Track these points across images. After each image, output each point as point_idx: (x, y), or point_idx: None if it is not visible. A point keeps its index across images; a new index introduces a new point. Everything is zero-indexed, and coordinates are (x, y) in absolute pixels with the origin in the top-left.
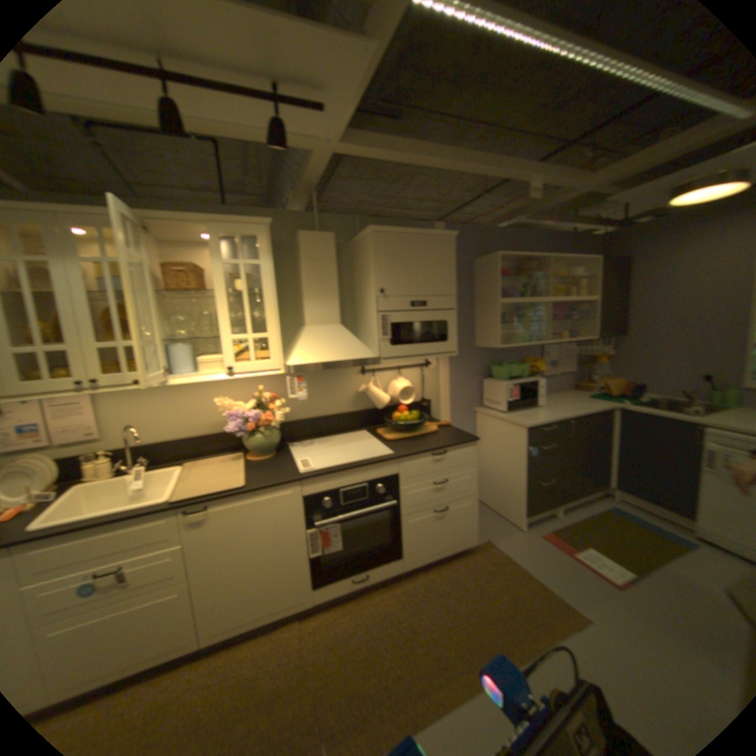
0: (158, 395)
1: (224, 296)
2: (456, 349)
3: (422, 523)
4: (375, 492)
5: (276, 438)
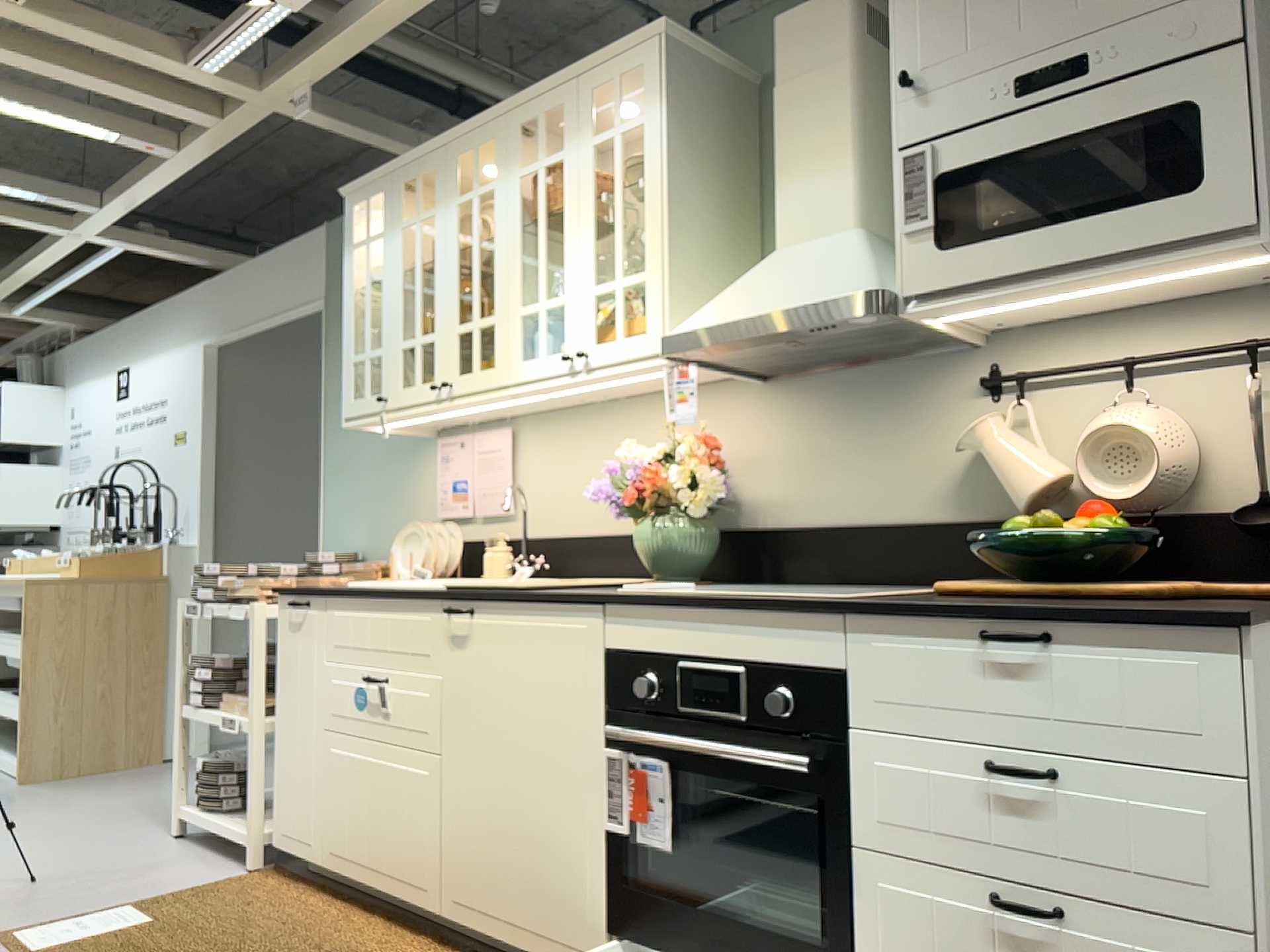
0: (576, 442)
1: (586, 208)
2: (1247, 211)
3: (932, 911)
4: (765, 702)
5: (700, 544)
